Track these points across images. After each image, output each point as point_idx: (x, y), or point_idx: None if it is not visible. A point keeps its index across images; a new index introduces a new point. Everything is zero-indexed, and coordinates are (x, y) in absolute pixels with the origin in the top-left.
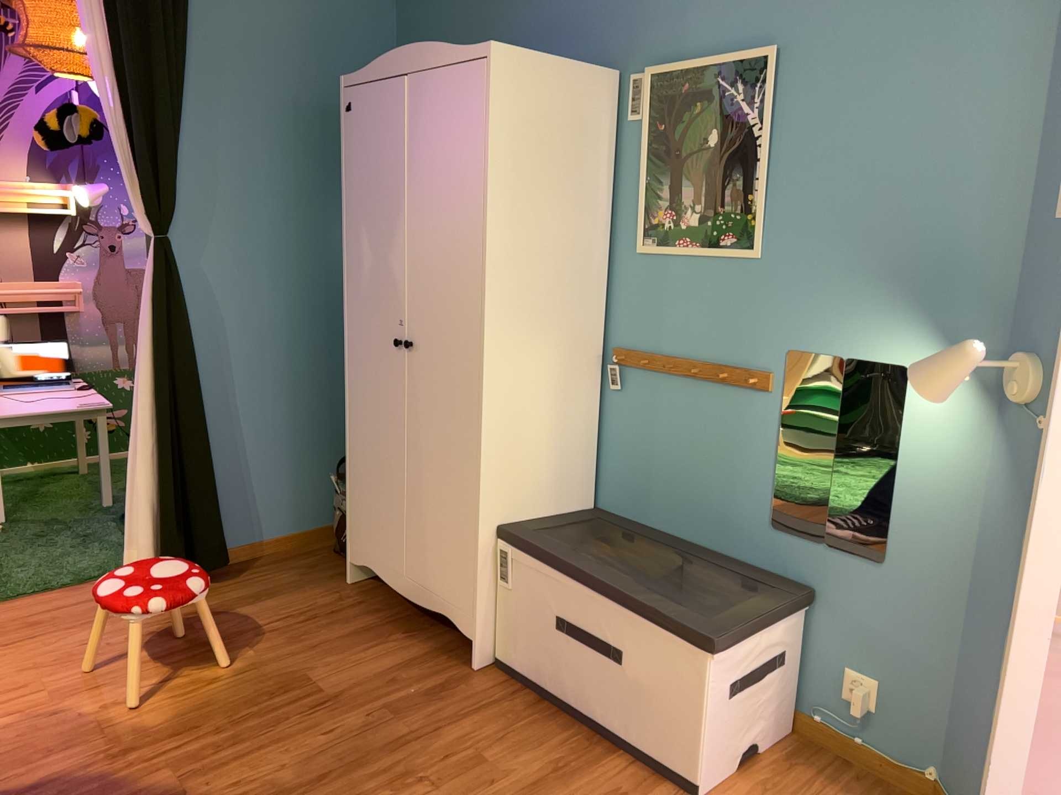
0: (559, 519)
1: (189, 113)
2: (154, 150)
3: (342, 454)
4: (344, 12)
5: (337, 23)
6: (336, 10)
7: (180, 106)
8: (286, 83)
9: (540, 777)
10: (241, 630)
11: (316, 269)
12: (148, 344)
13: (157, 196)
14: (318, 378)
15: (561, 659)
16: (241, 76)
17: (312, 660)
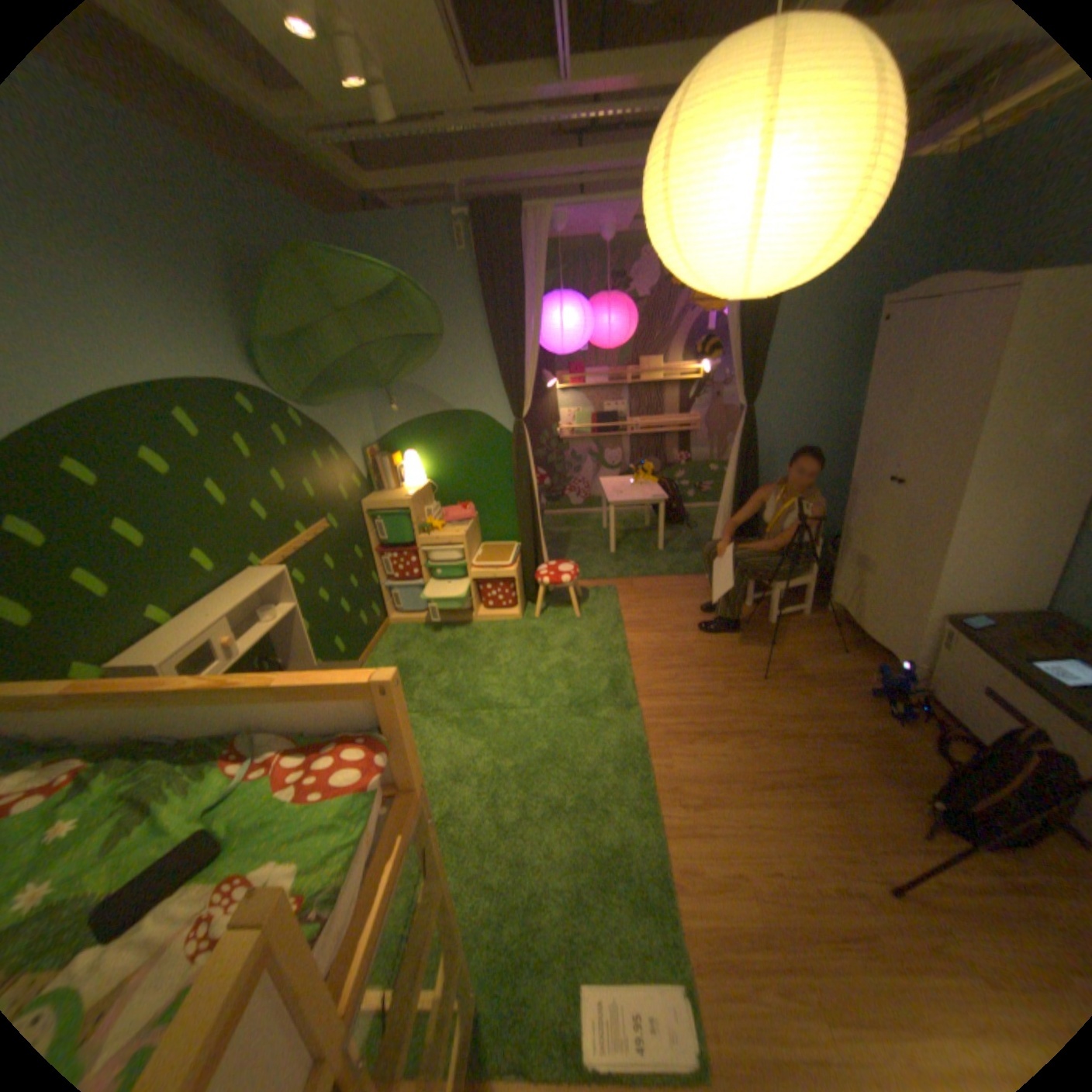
0: (1005, 619)
1: (775, 331)
2: (753, 360)
3: (839, 533)
4: (896, 235)
5: (888, 246)
6: (890, 235)
7: (771, 331)
8: (842, 298)
9: (942, 776)
10: (762, 623)
11: (841, 418)
12: (734, 466)
13: (750, 386)
14: (830, 486)
15: (980, 712)
16: (811, 301)
17: (800, 652)
